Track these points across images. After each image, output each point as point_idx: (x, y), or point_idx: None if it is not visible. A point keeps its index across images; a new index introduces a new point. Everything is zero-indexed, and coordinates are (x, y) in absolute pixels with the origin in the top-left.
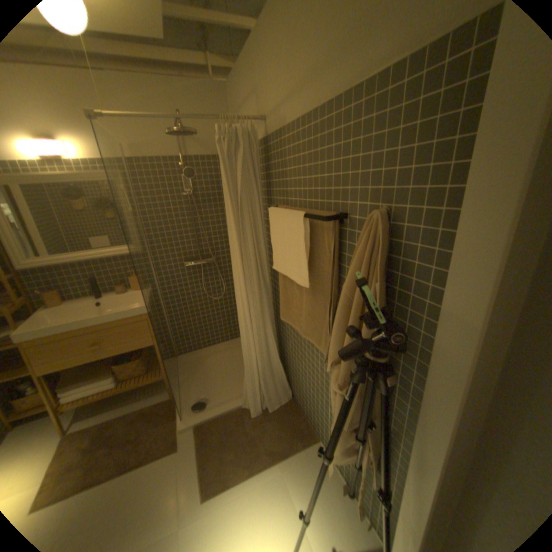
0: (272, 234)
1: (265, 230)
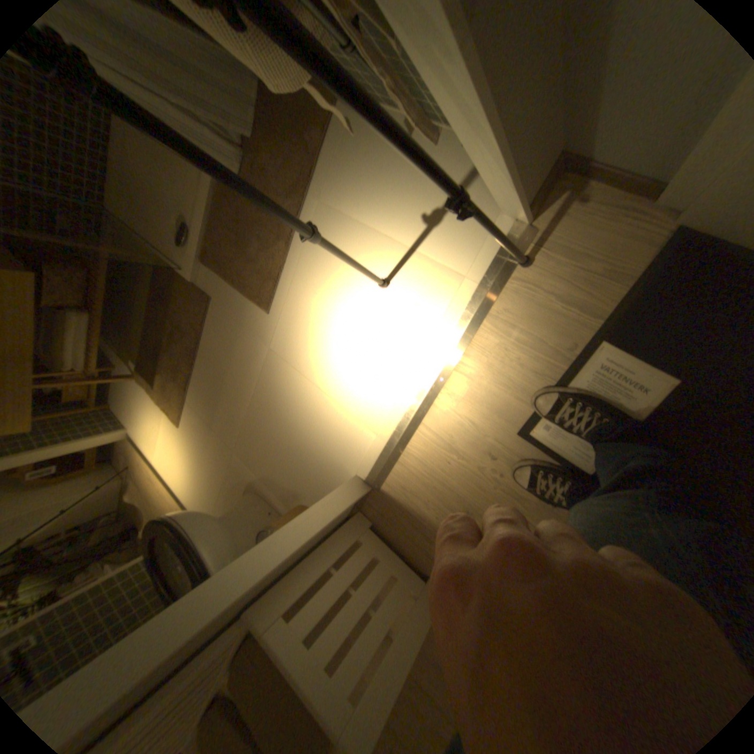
0: None
1: None
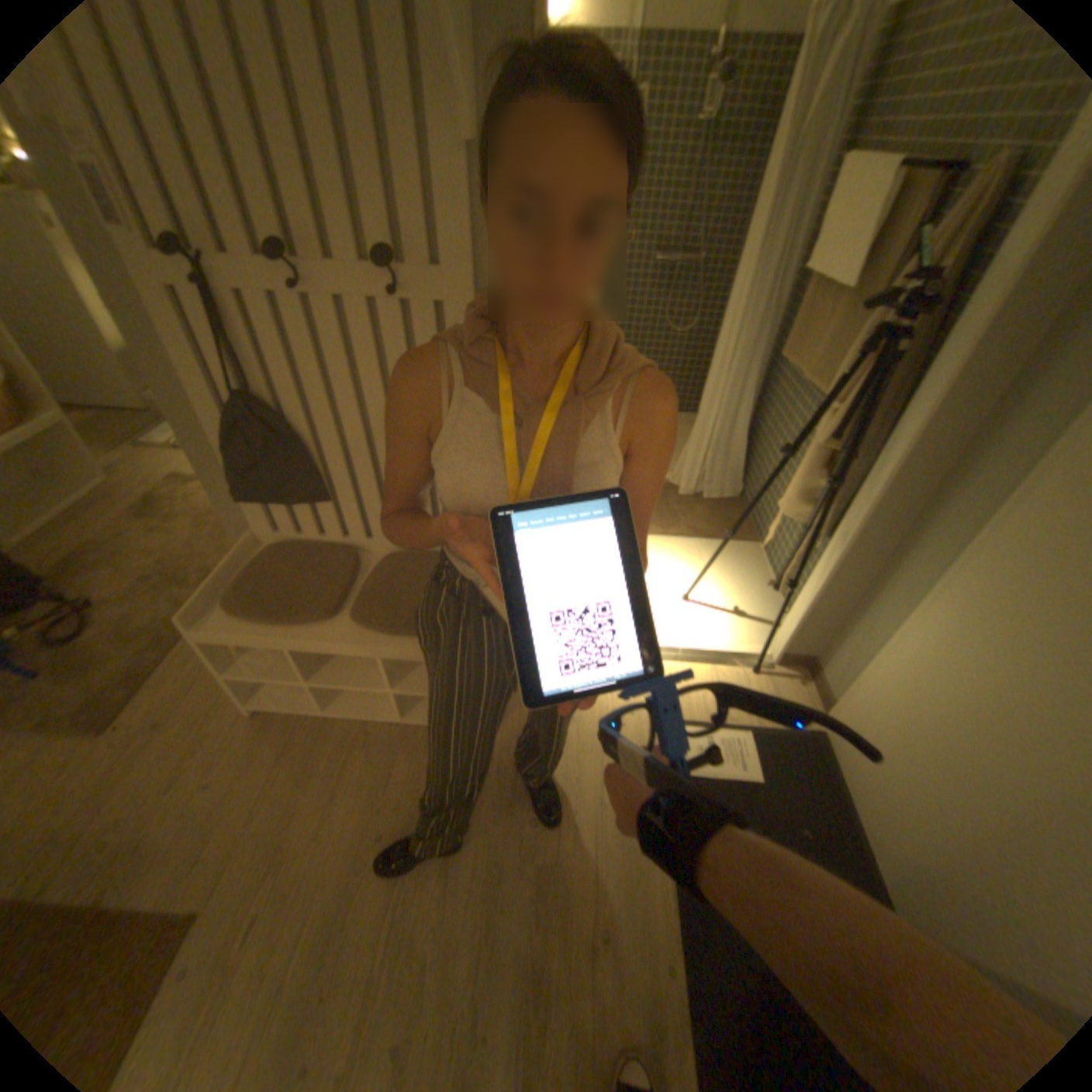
0: (833, 203)
1: (816, 207)
